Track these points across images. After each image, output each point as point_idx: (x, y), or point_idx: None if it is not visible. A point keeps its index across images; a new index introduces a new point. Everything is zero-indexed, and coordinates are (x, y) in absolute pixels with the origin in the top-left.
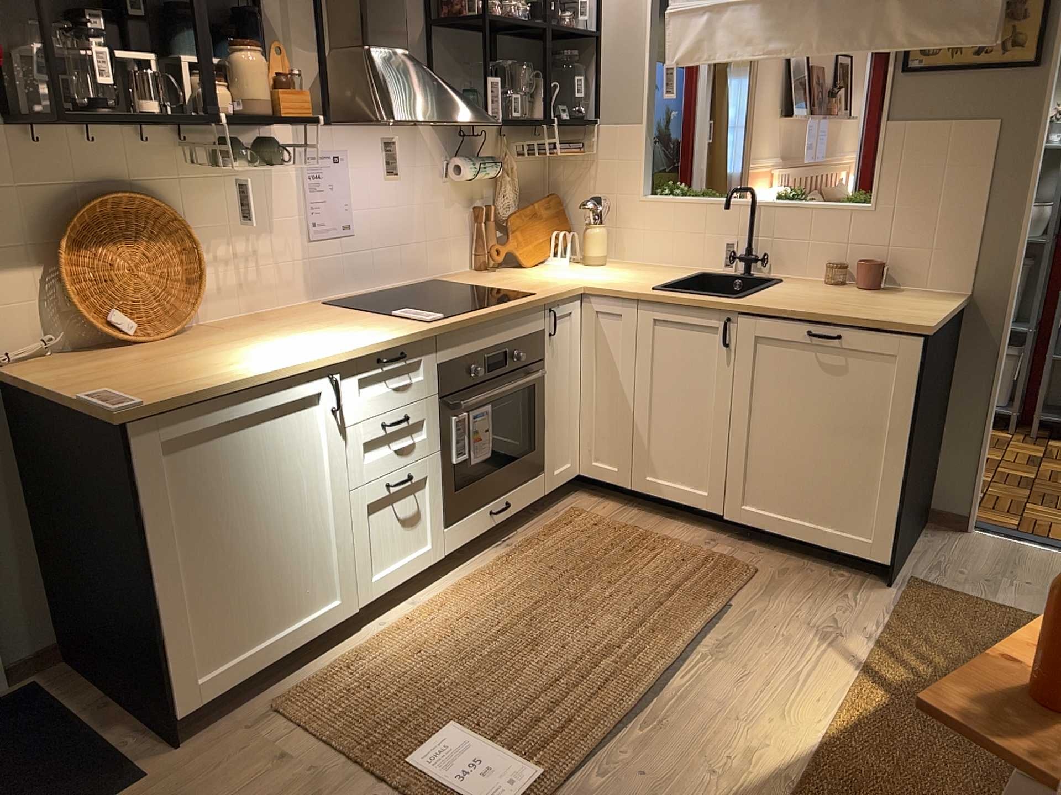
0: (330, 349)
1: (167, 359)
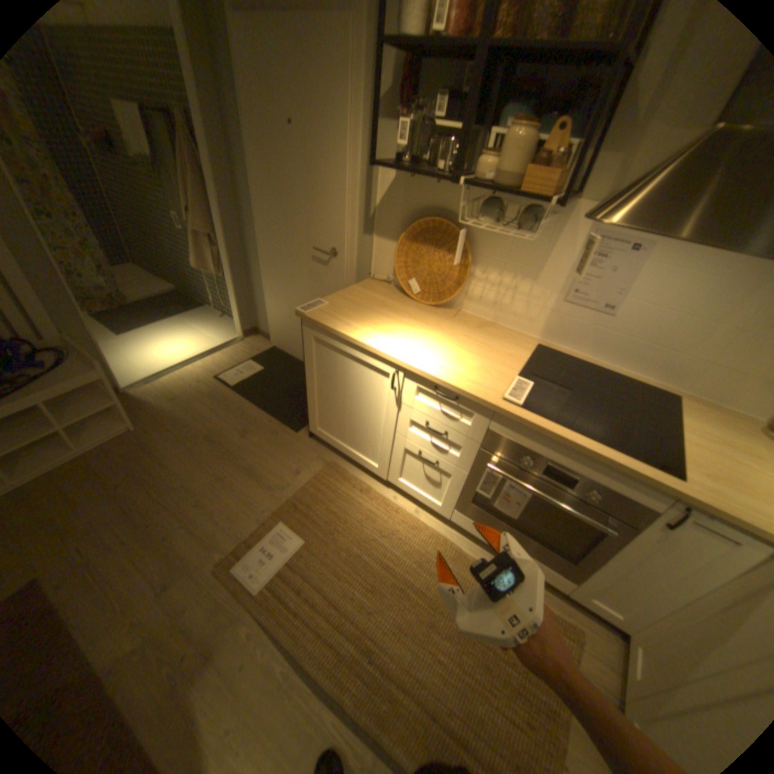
0: (411, 357)
1: (388, 310)
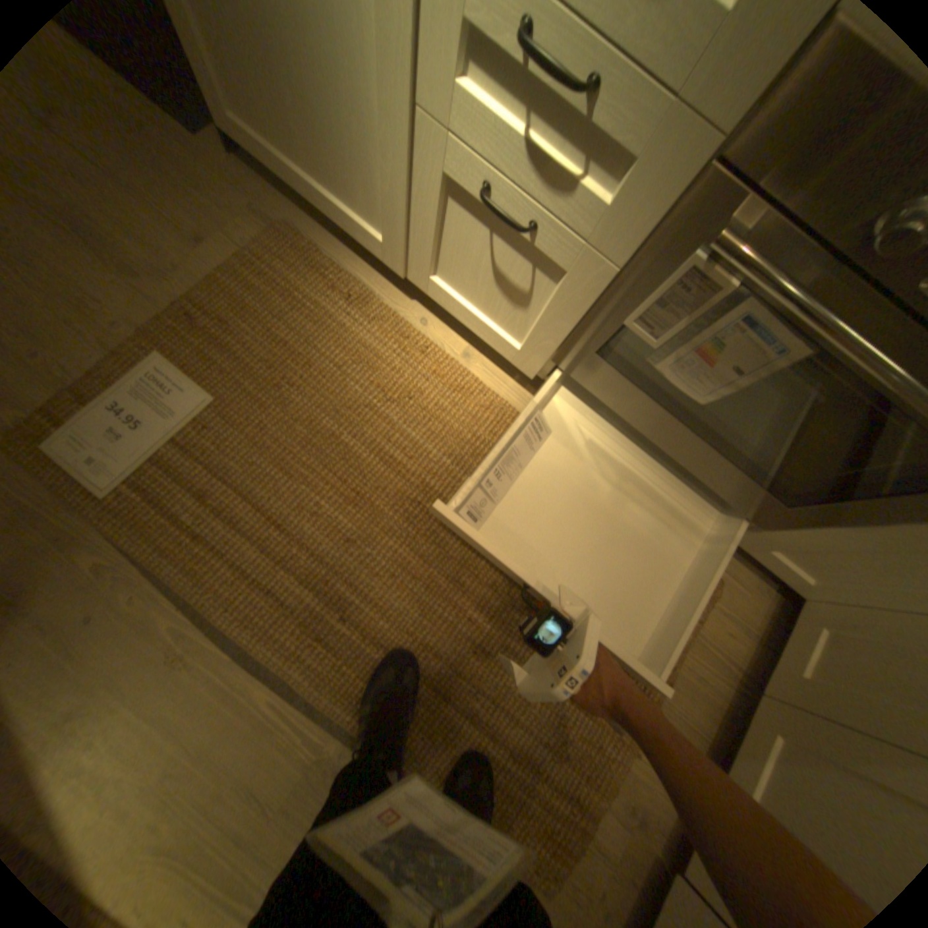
0: None
1: None
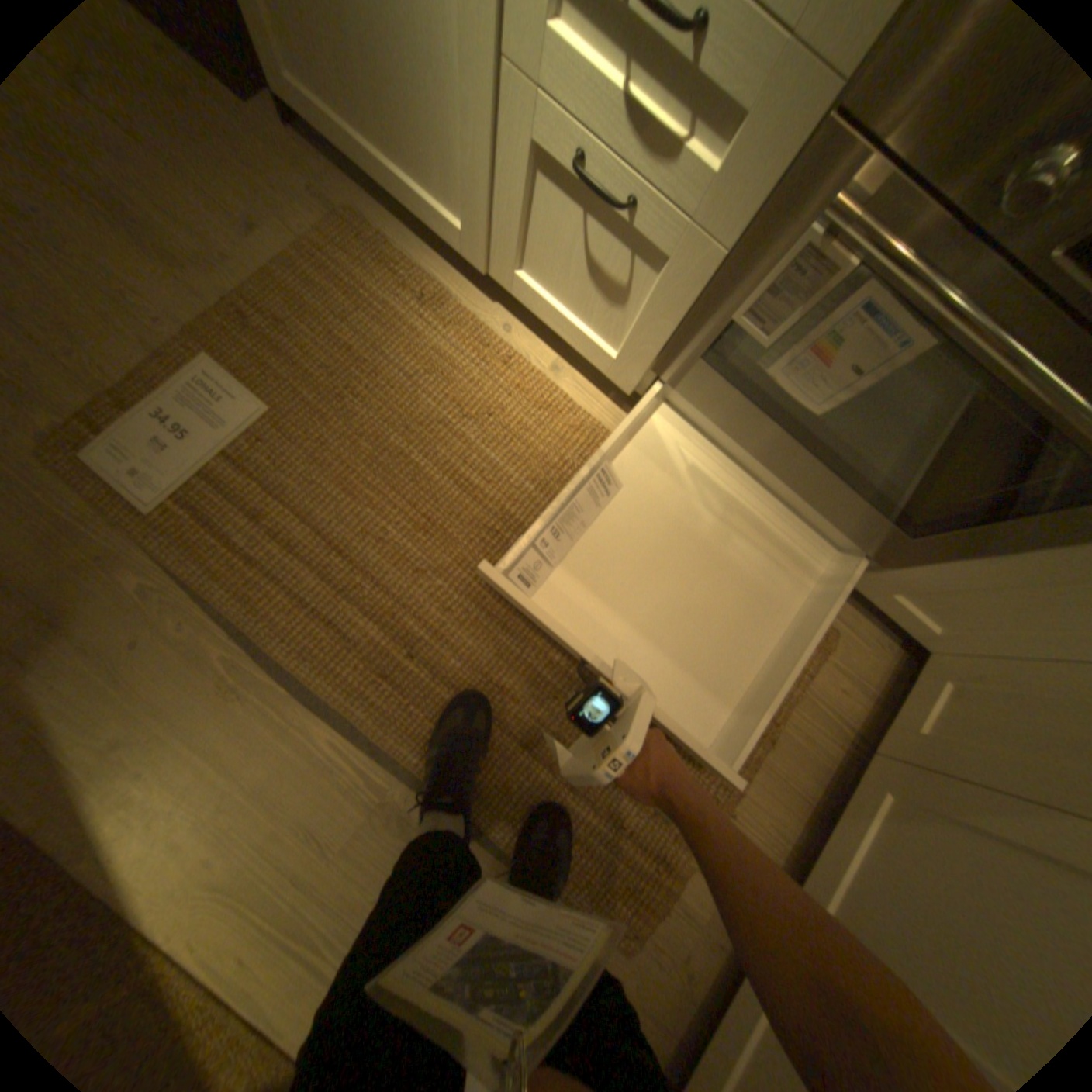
0: None
1: None
